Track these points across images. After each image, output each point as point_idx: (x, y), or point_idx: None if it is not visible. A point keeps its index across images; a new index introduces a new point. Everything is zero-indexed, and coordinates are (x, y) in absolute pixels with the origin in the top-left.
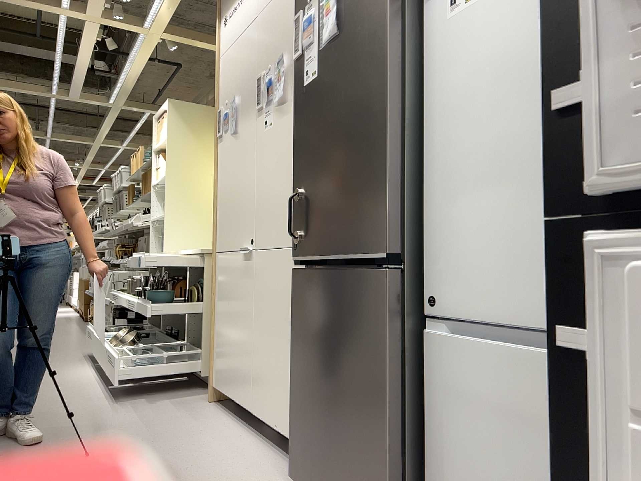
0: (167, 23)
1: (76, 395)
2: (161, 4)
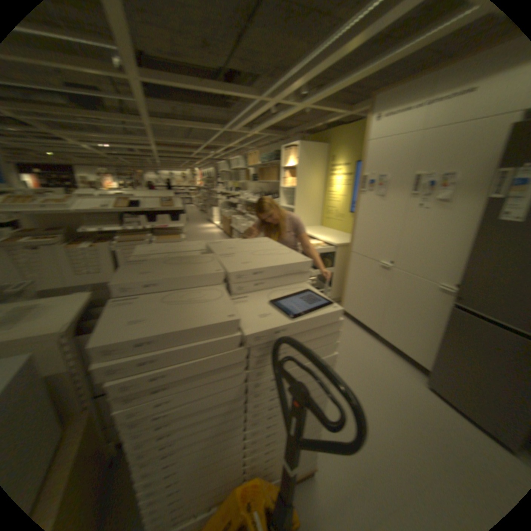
0: (316, 101)
1: None
2: (320, 92)
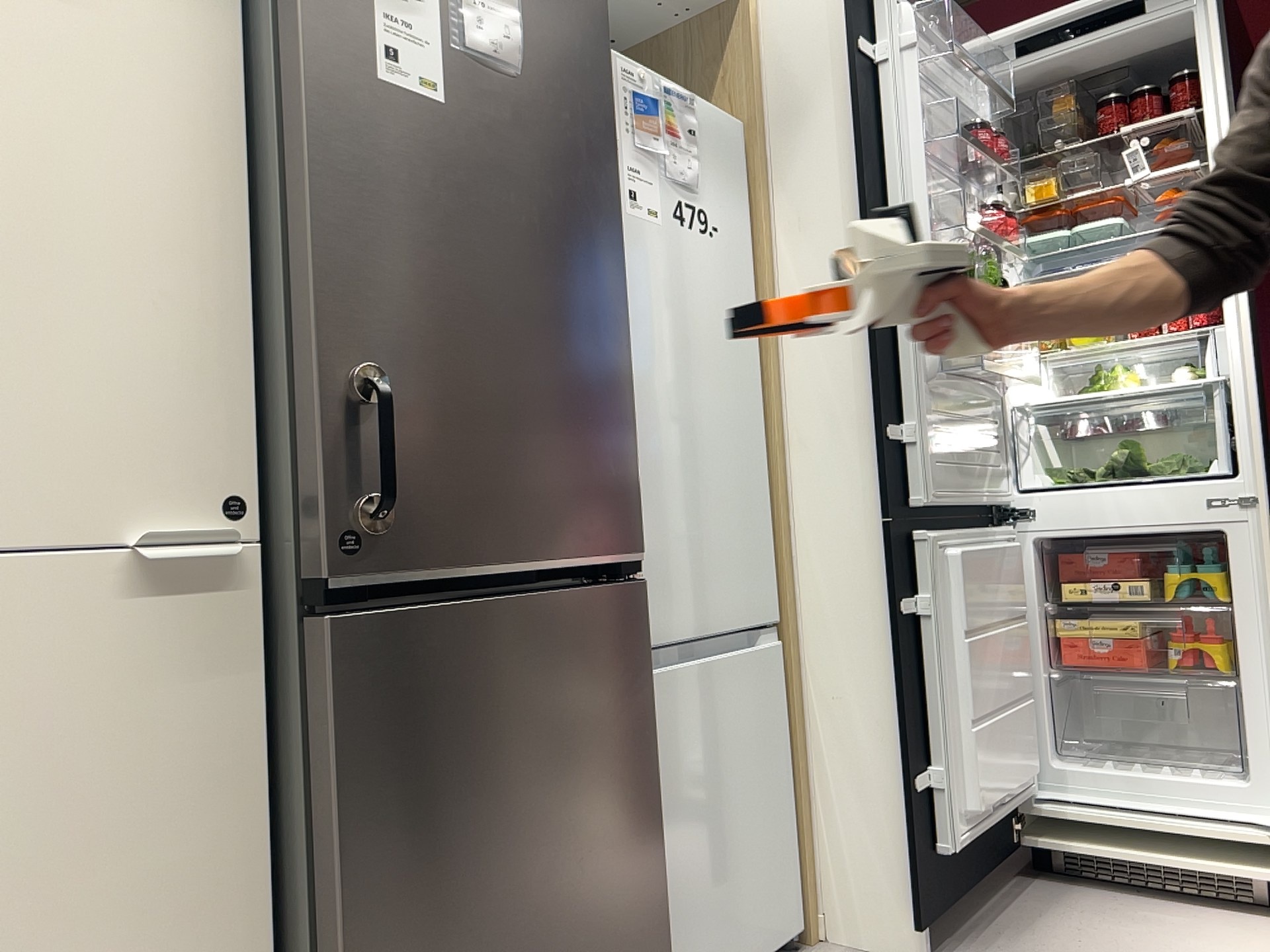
0: None
1: None
2: None
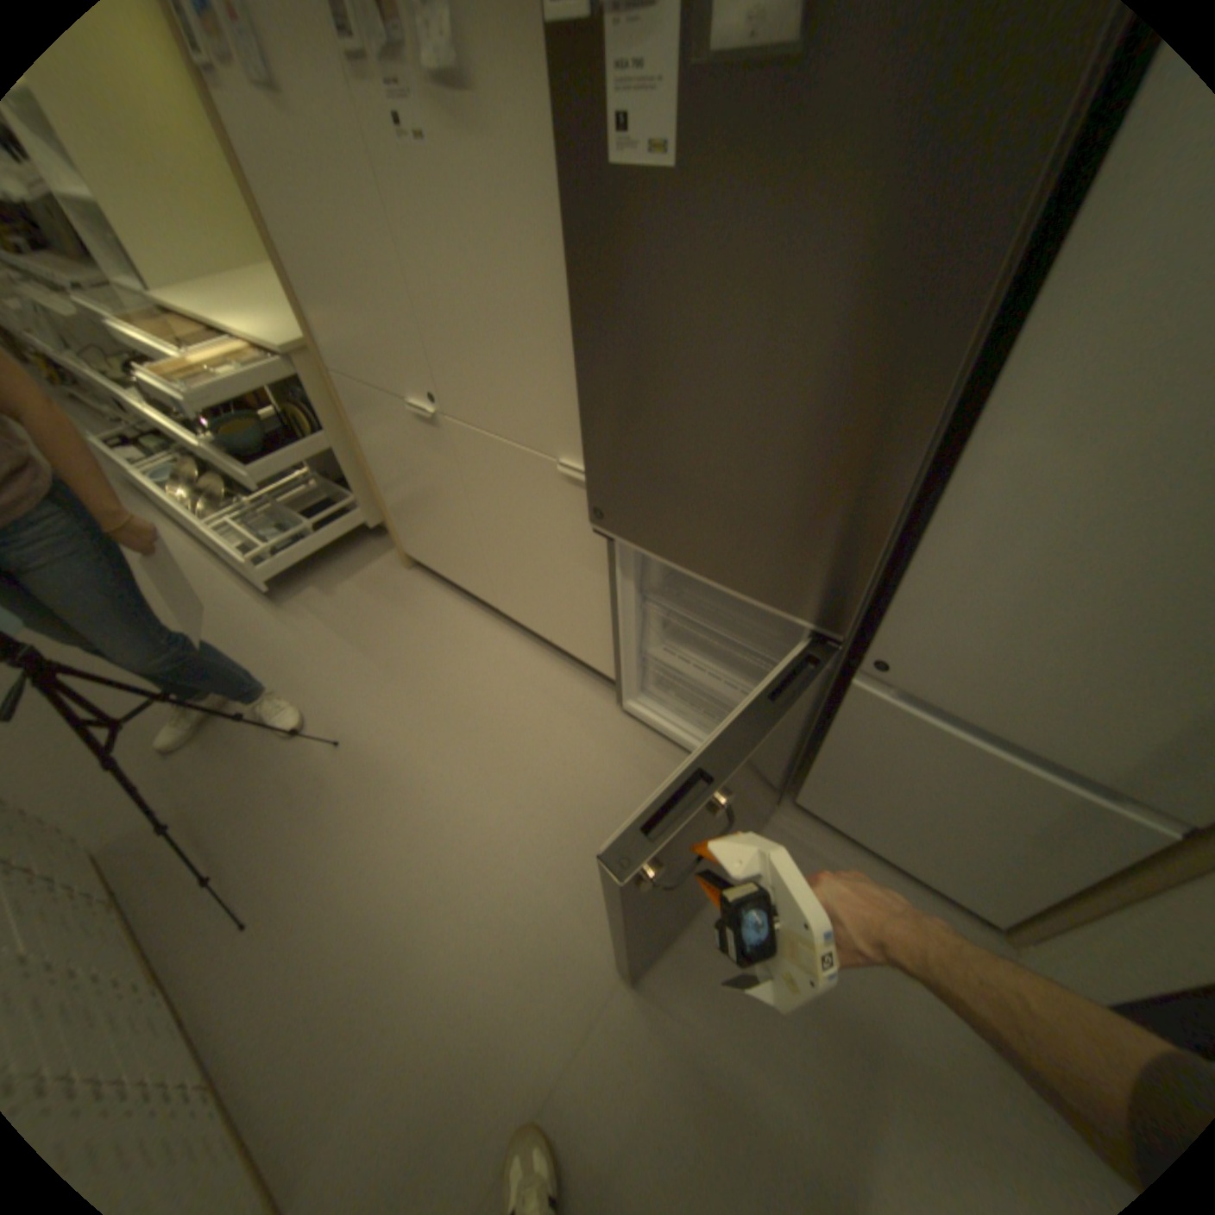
0: None
1: (204, 605)
2: None
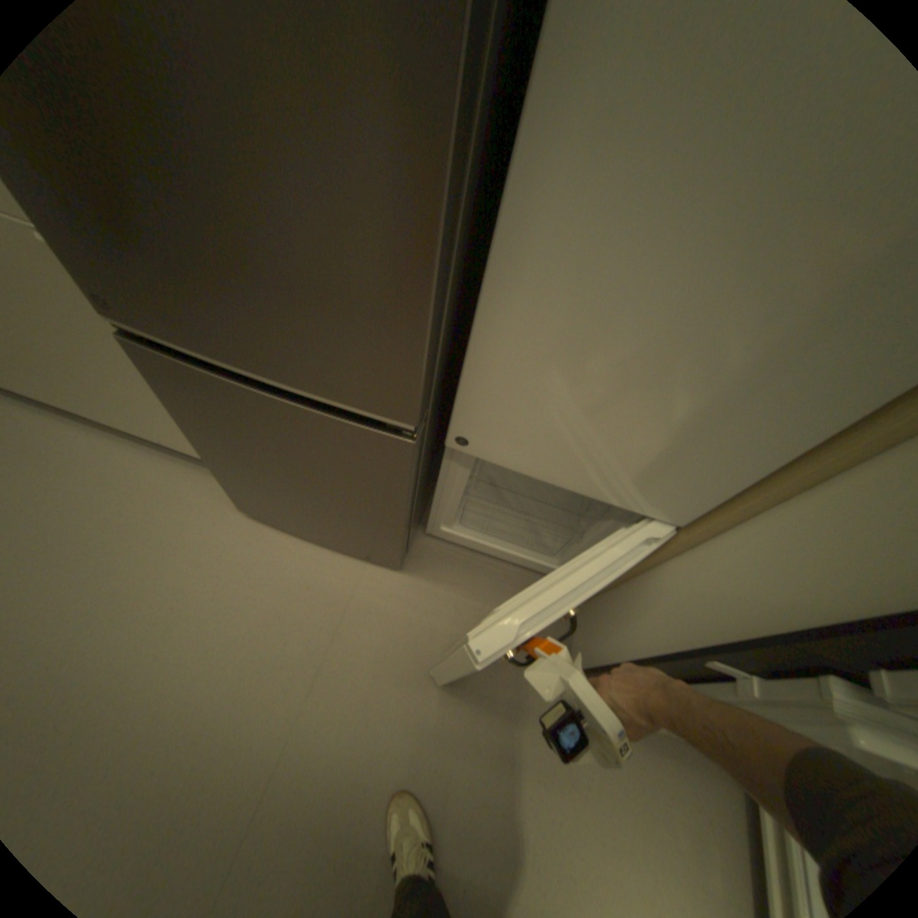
0: None
1: None
2: None
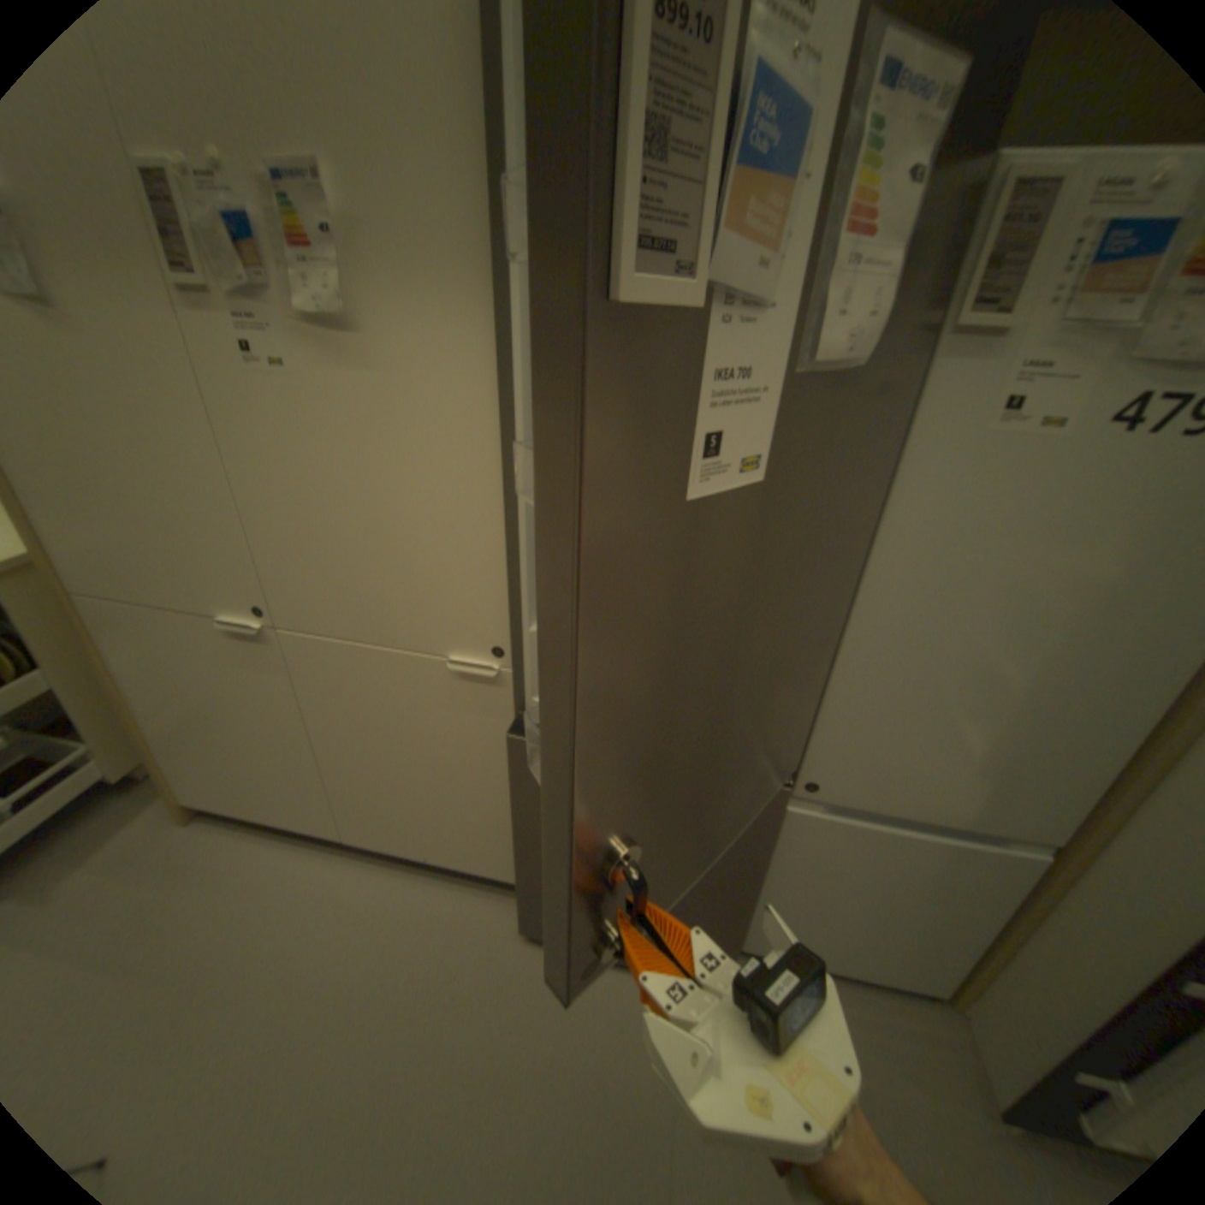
0: None
1: None
2: None
